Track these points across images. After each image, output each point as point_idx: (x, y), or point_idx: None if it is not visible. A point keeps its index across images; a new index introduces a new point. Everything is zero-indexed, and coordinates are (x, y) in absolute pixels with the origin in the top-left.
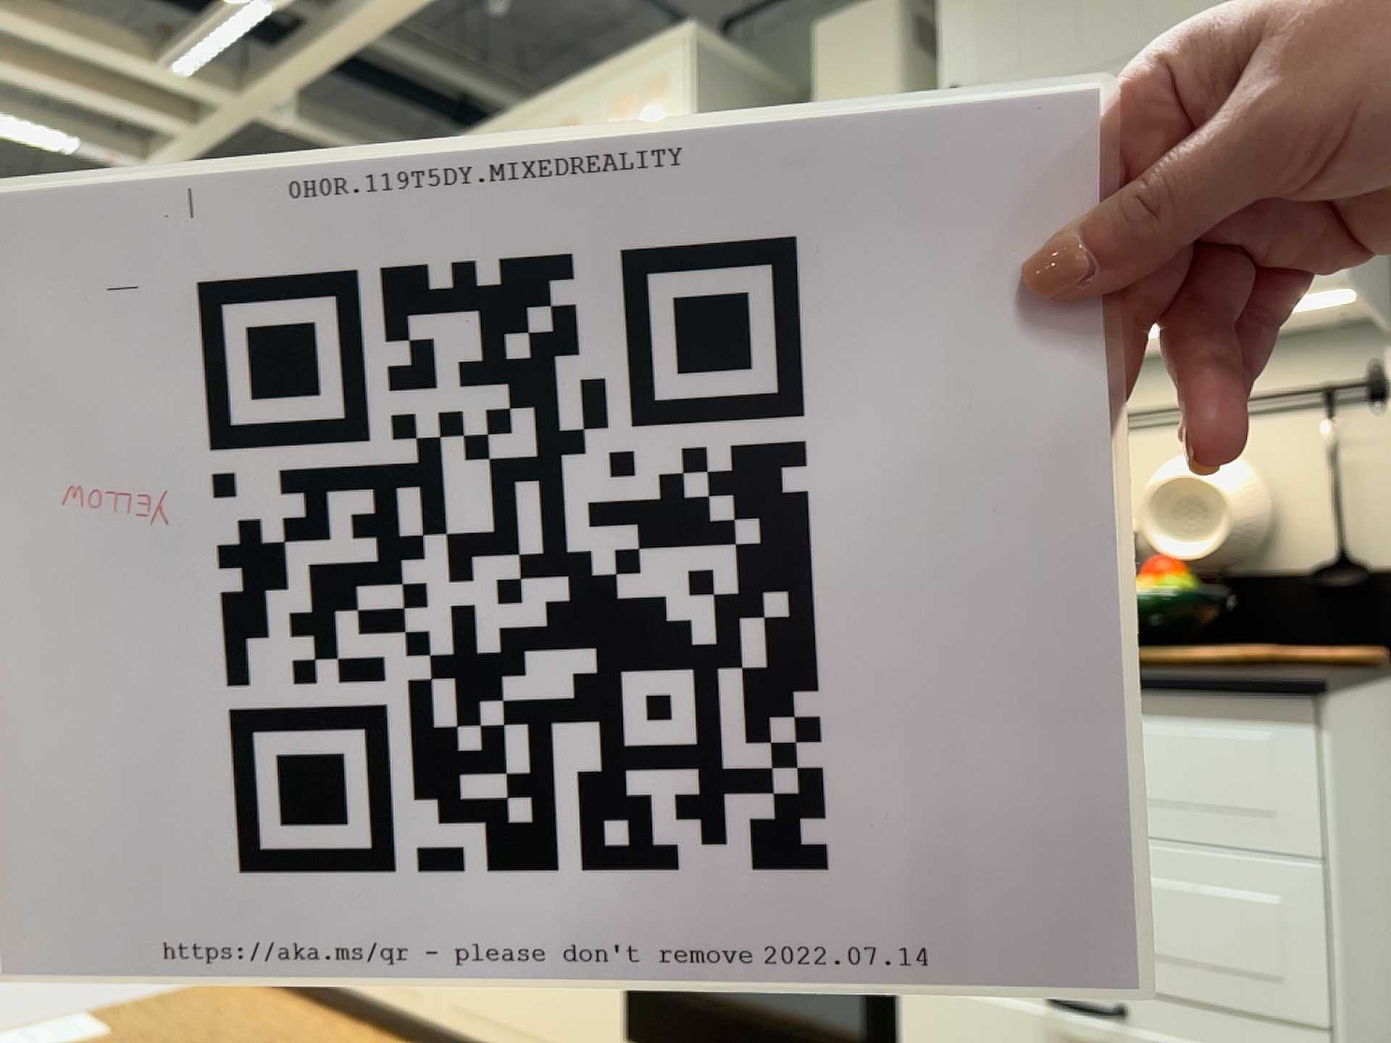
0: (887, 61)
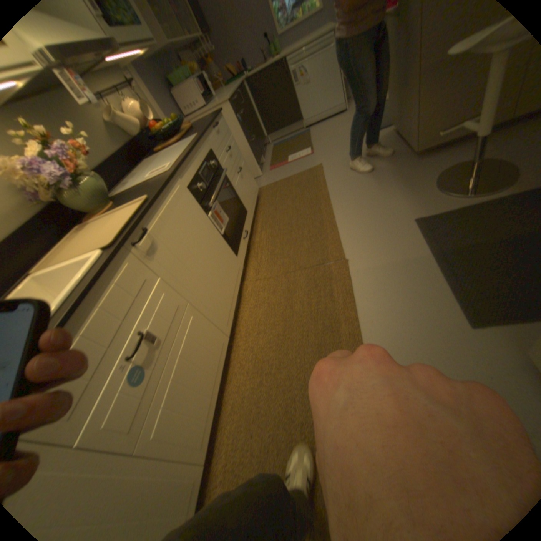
0: None
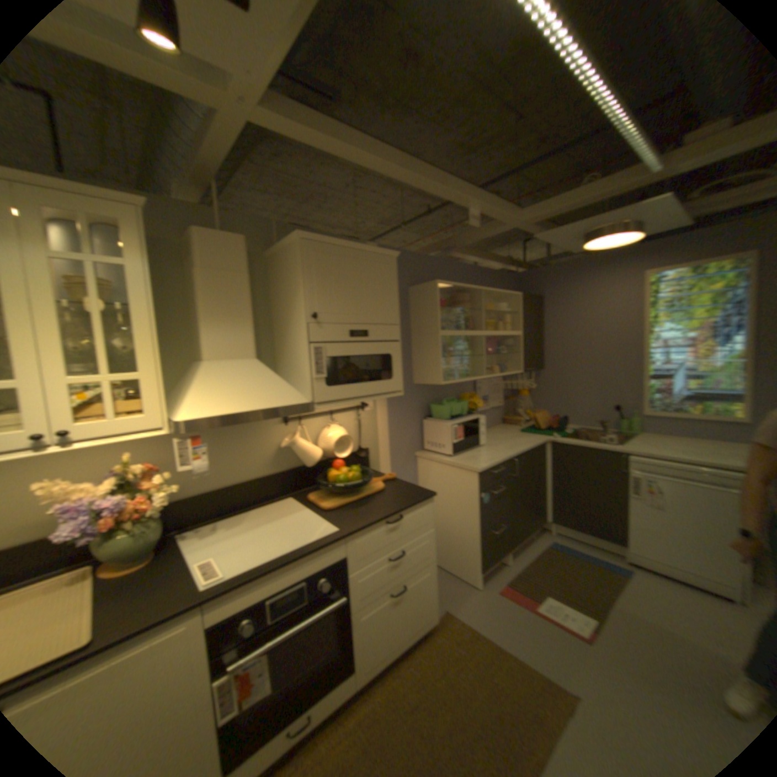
0: (245, 268)
